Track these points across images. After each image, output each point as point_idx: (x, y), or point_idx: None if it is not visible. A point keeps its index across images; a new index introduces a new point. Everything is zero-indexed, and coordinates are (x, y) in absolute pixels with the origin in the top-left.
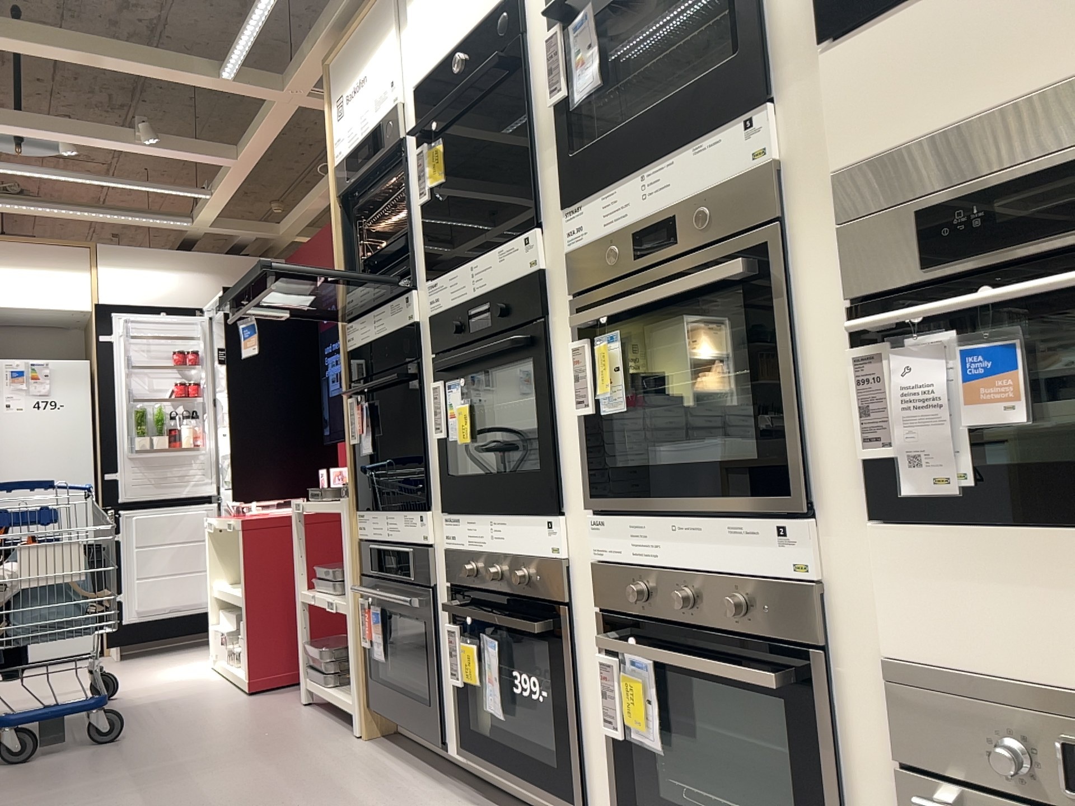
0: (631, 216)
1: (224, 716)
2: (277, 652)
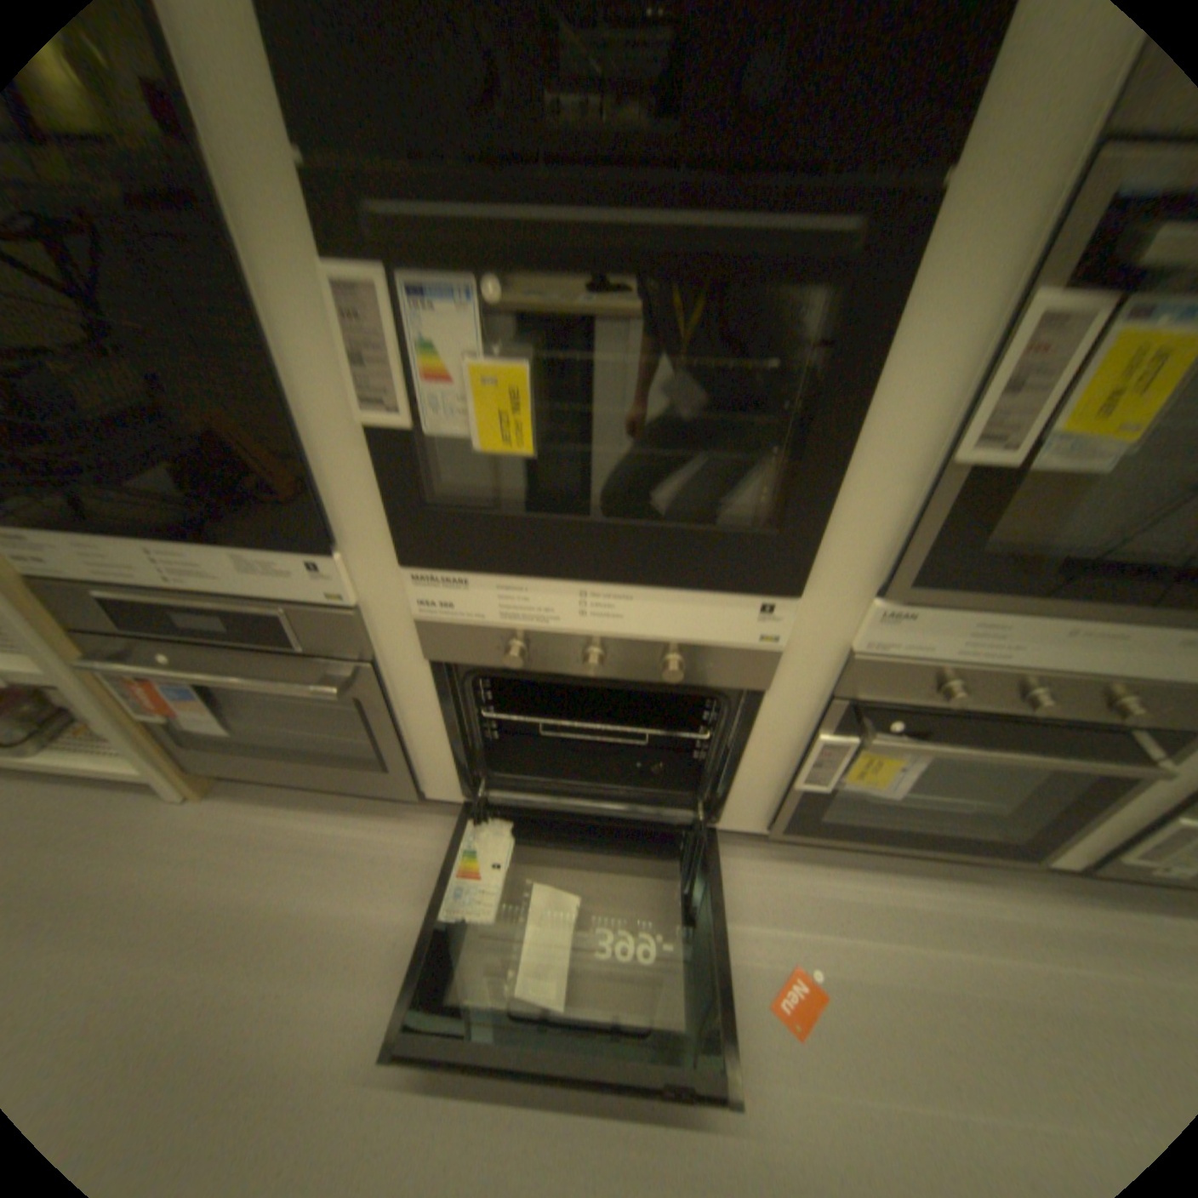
0: None
1: None
2: None
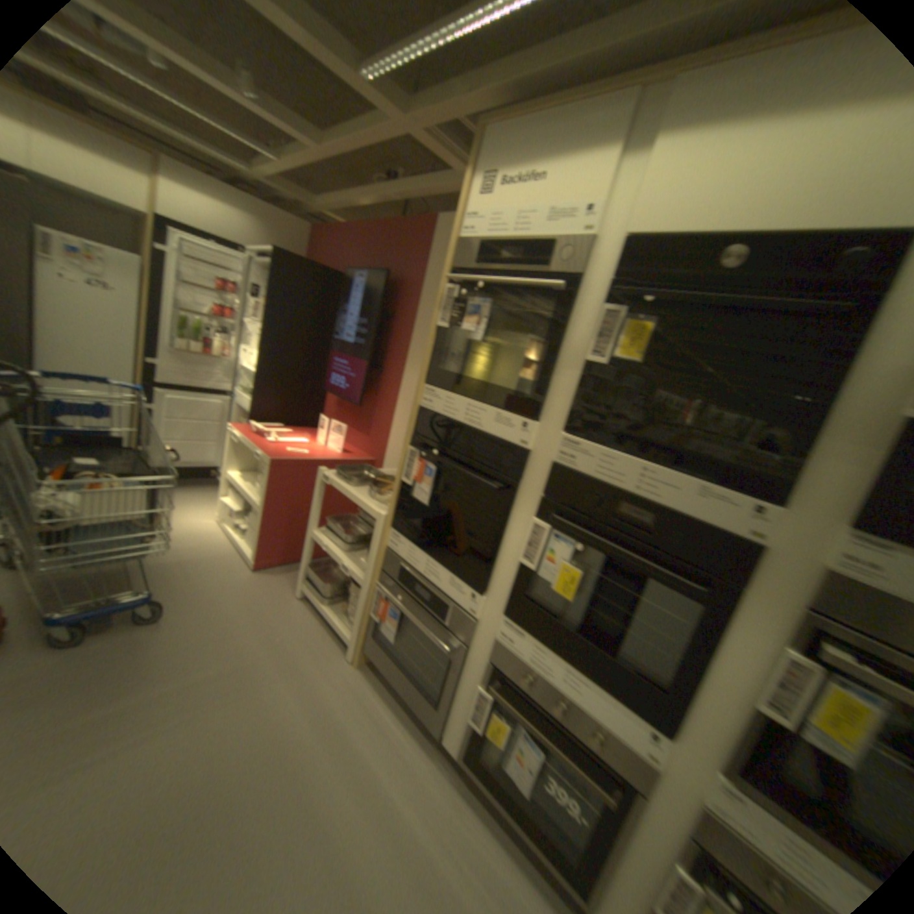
0: None
1: (238, 603)
2: (275, 547)
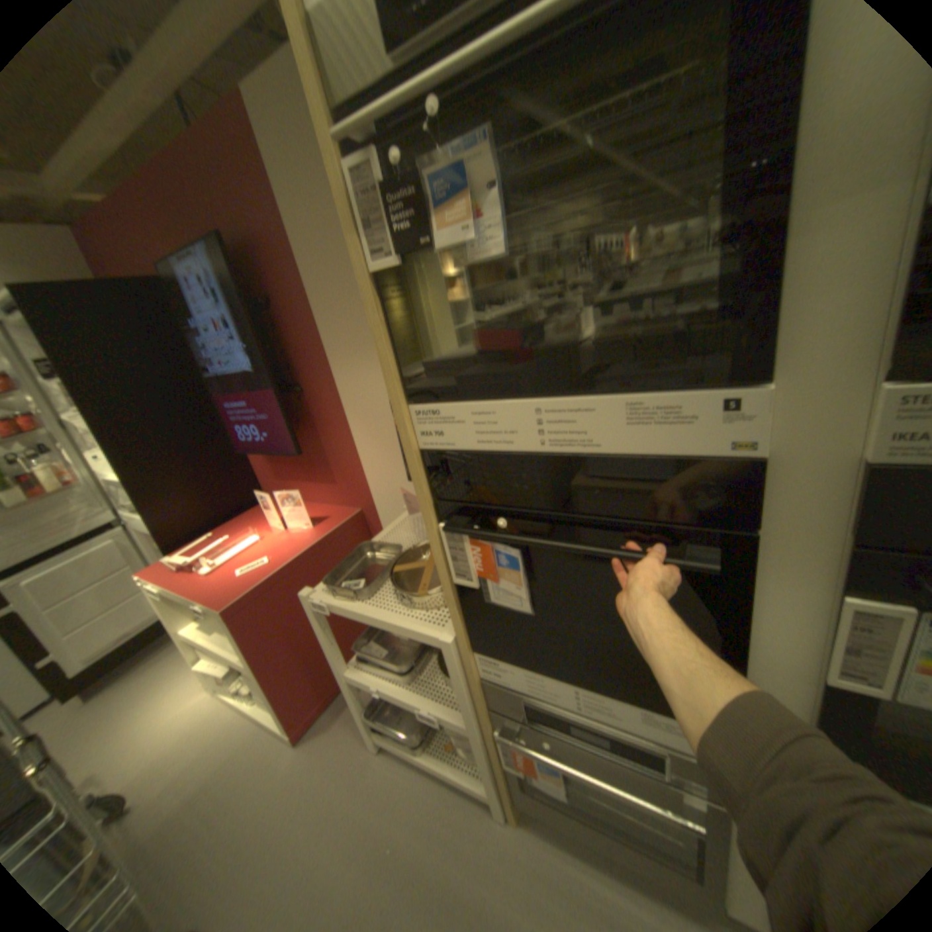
0: None
1: (300, 819)
2: (304, 699)
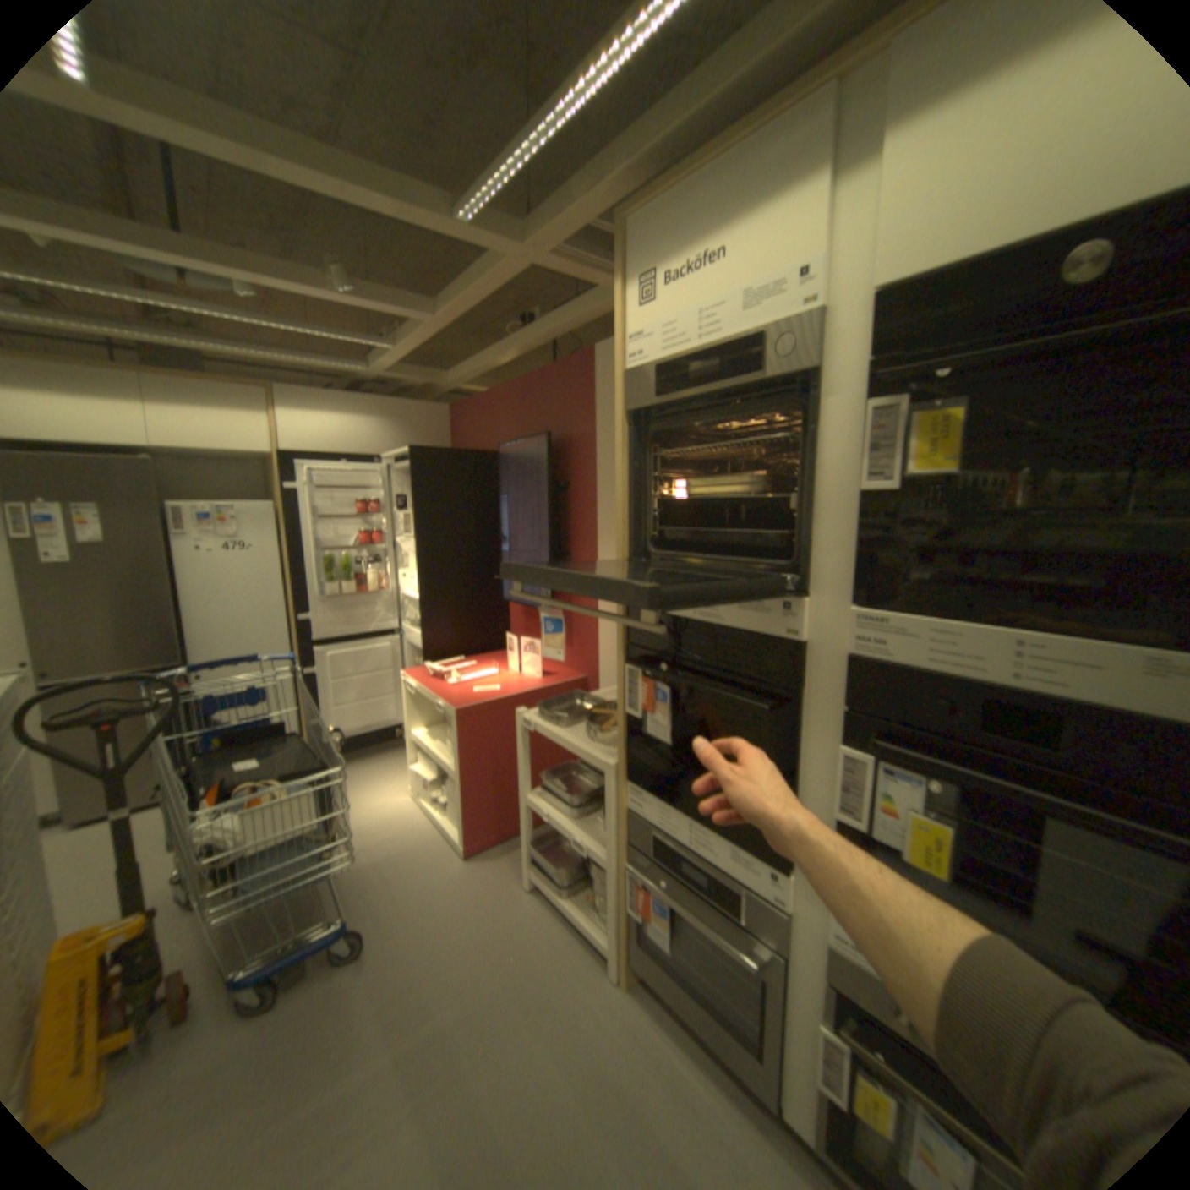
0: None
1: (454, 911)
2: (487, 822)
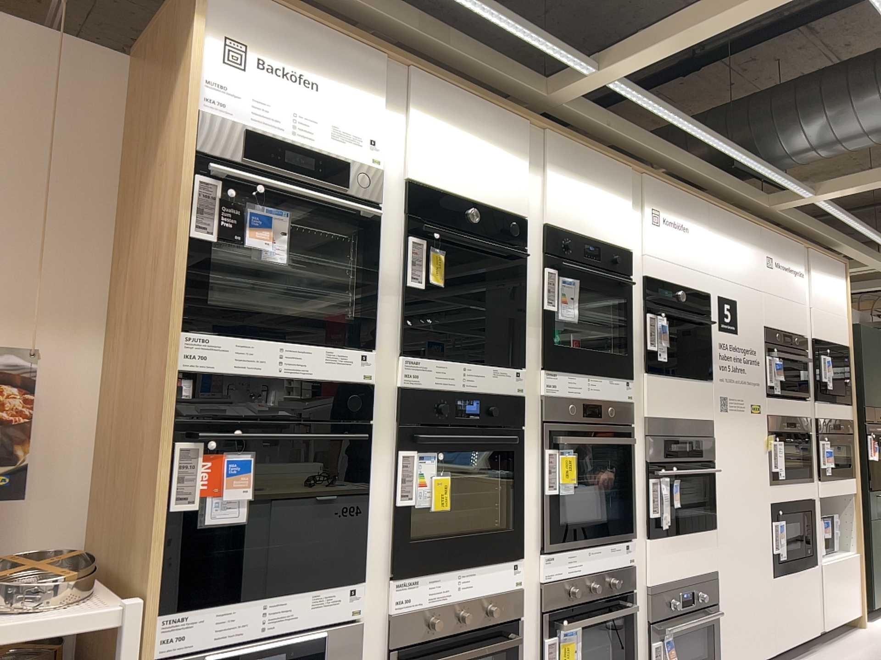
0: (578, 393)
1: None
2: None
